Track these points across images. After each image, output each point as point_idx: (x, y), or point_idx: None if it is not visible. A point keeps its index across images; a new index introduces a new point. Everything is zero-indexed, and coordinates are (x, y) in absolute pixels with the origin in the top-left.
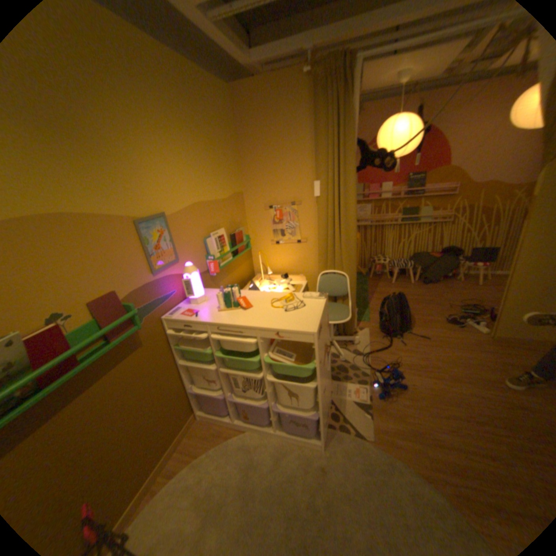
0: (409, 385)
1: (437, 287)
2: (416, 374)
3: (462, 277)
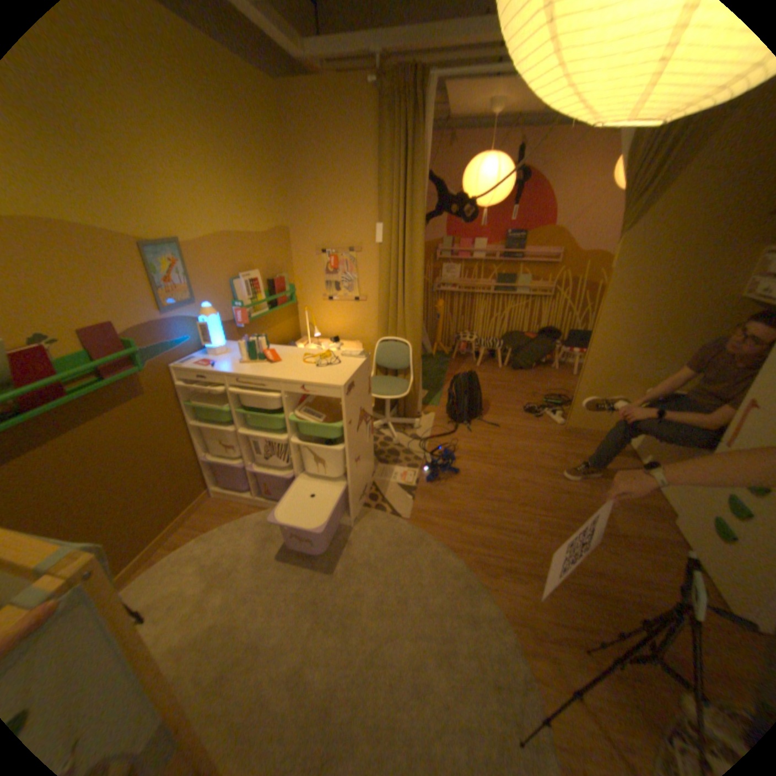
0: (462, 470)
1: (526, 375)
2: (473, 460)
3: (556, 364)
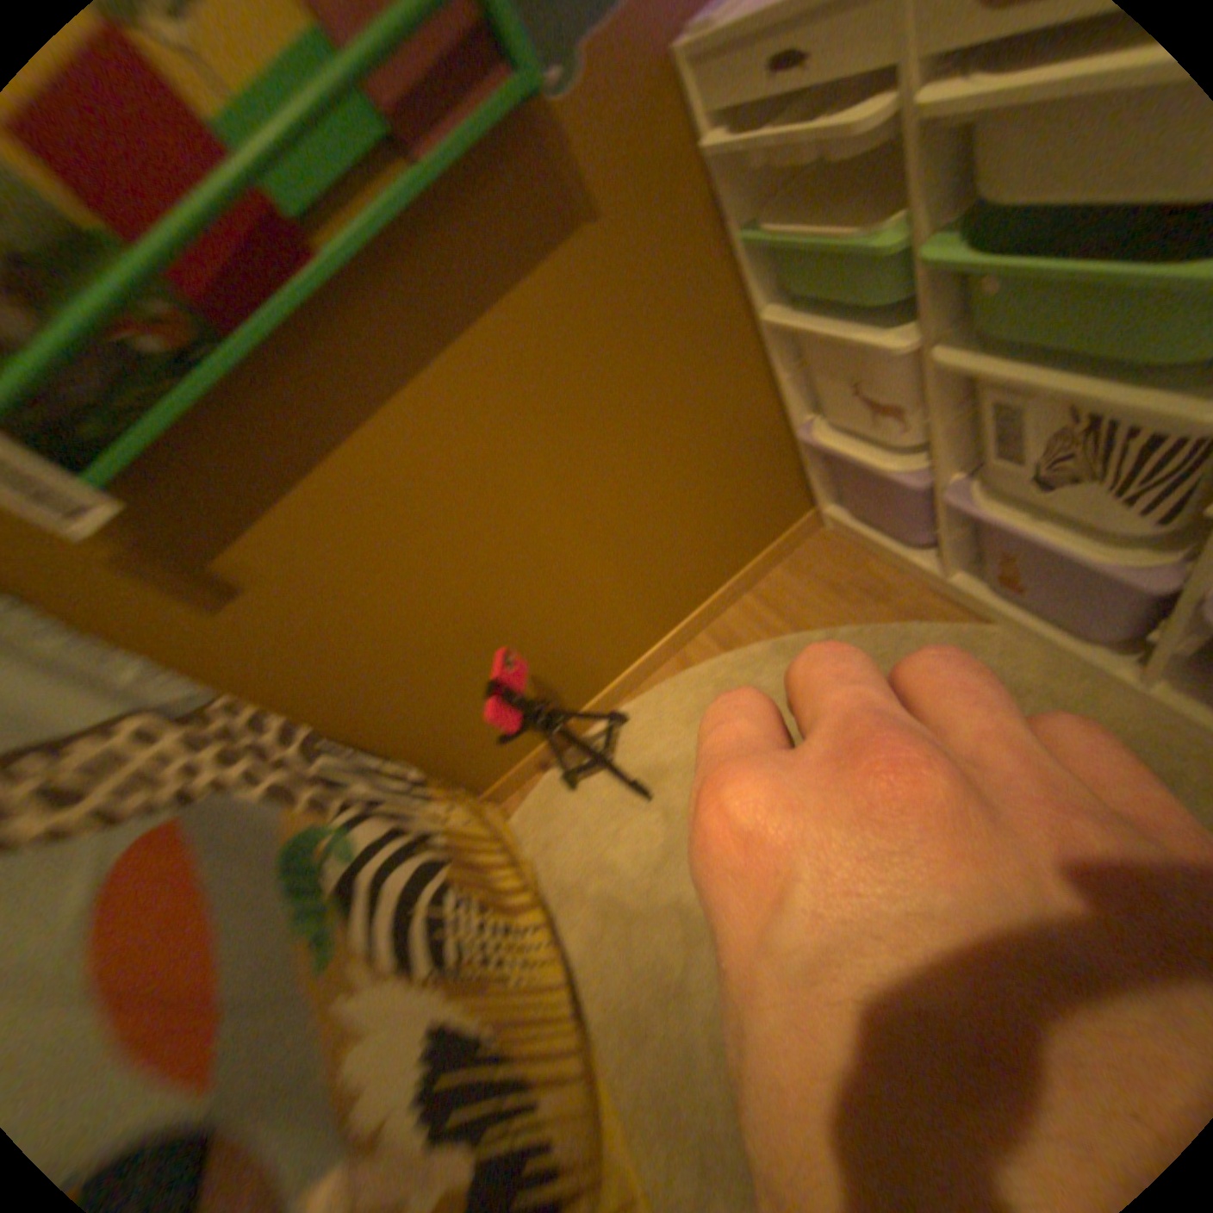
0: None
1: None
2: None
3: None
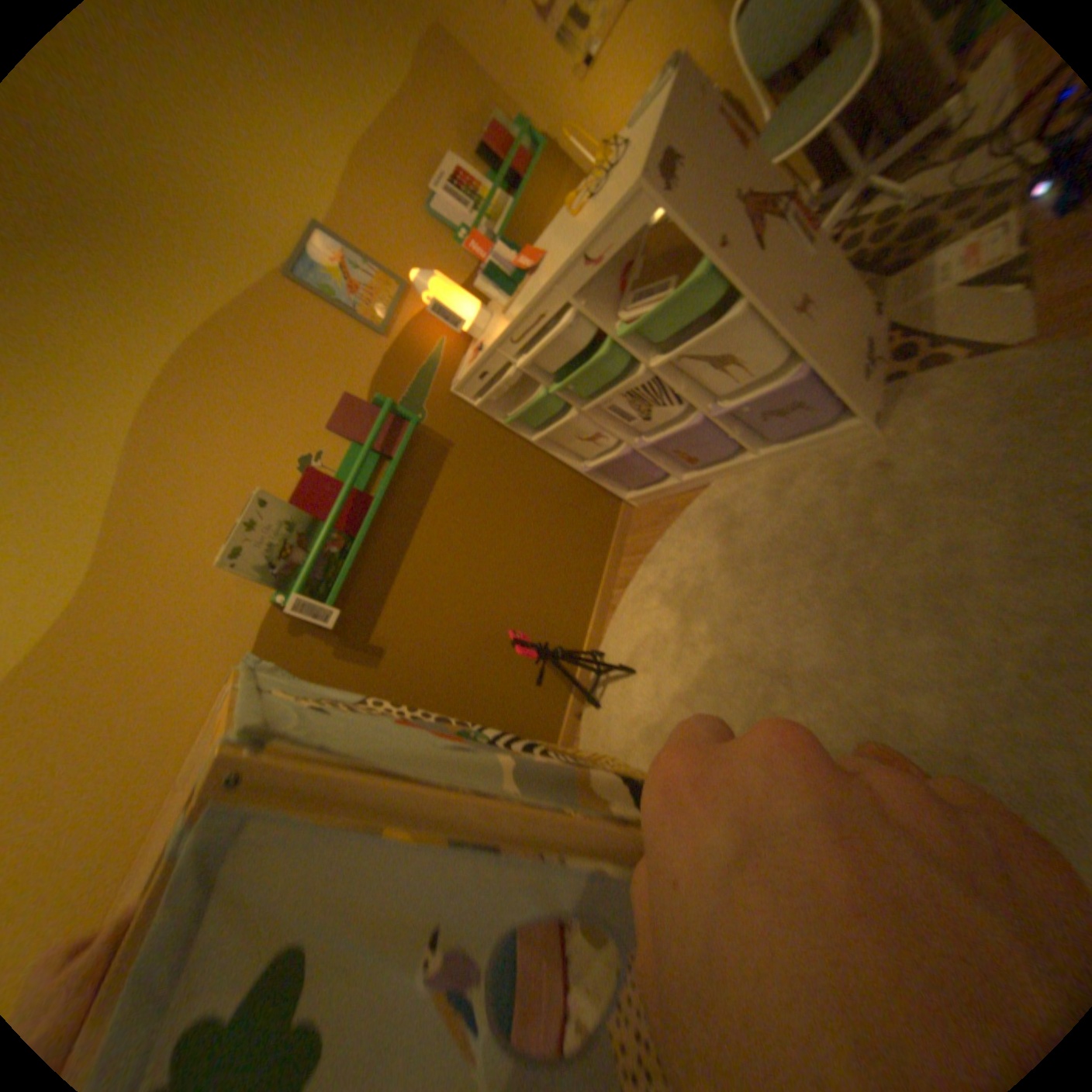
0: None
1: None
2: None
3: None
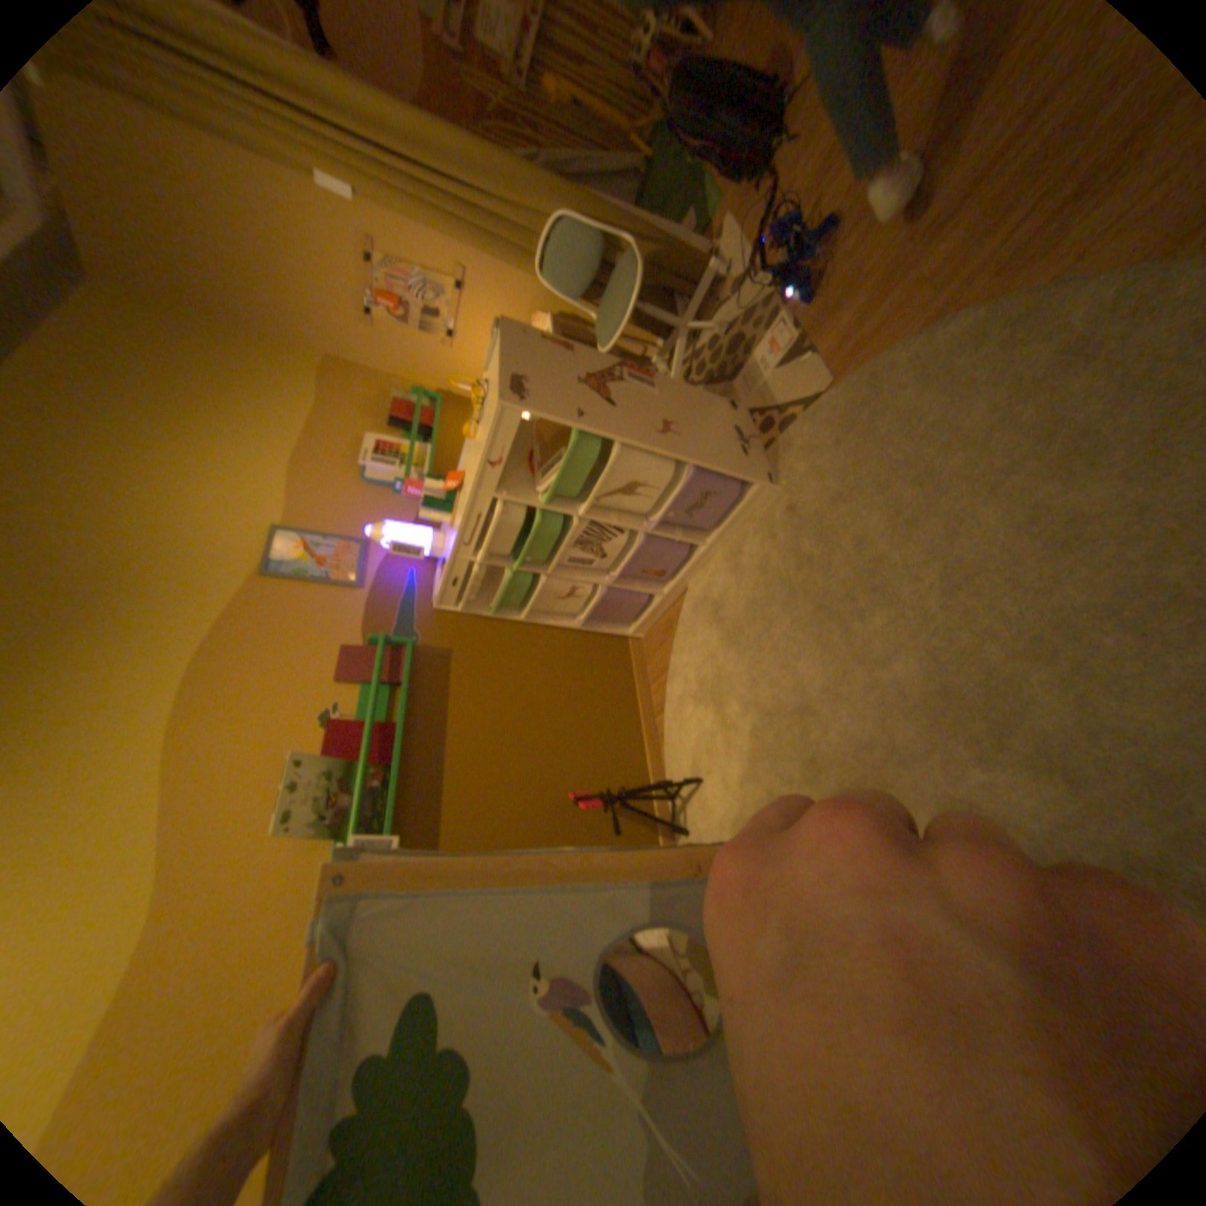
0: (843, 201)
1: None
2: (843, 160)
3: None
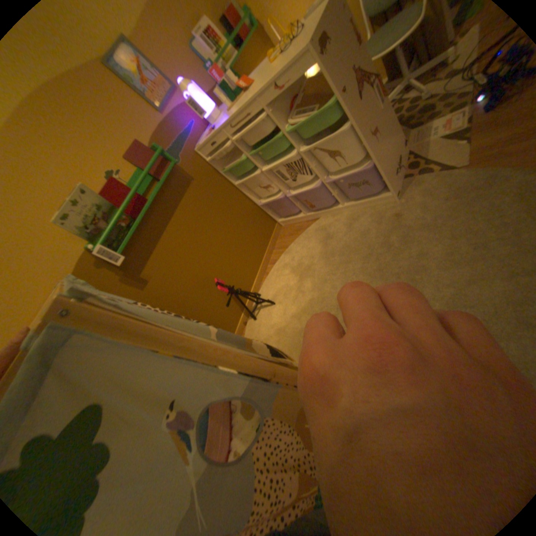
0: None
1: None
2: None
3: None
